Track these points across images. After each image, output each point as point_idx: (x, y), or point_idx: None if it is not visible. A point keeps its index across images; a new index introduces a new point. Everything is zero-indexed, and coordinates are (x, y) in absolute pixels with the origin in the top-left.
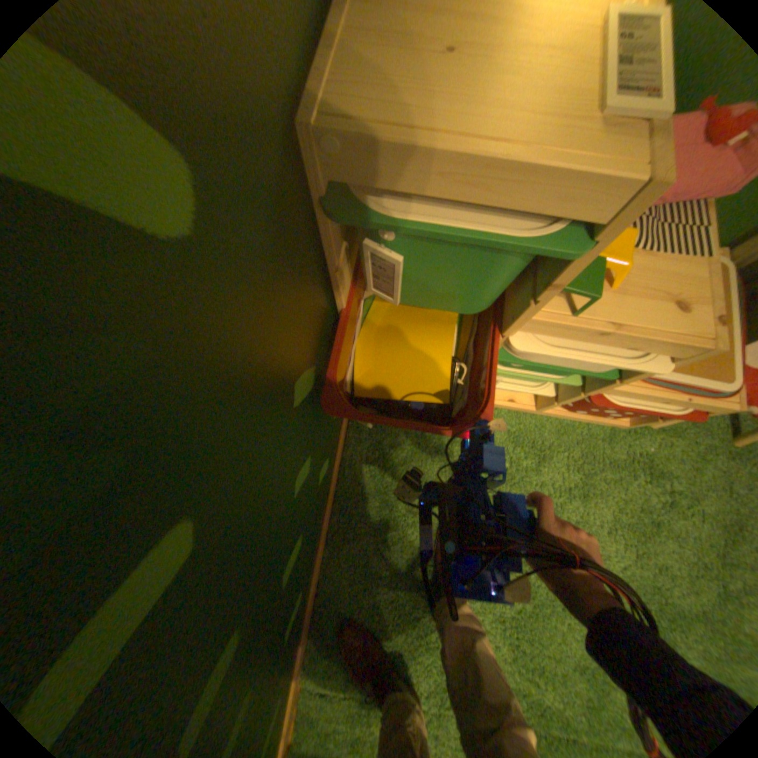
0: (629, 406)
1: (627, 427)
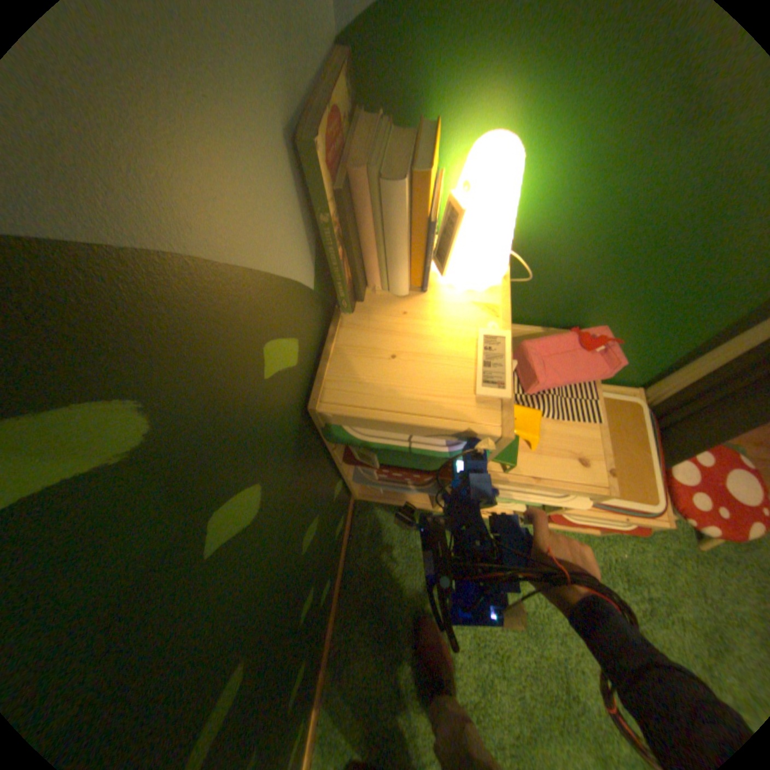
0: (587, 521)
1: (599, 533)
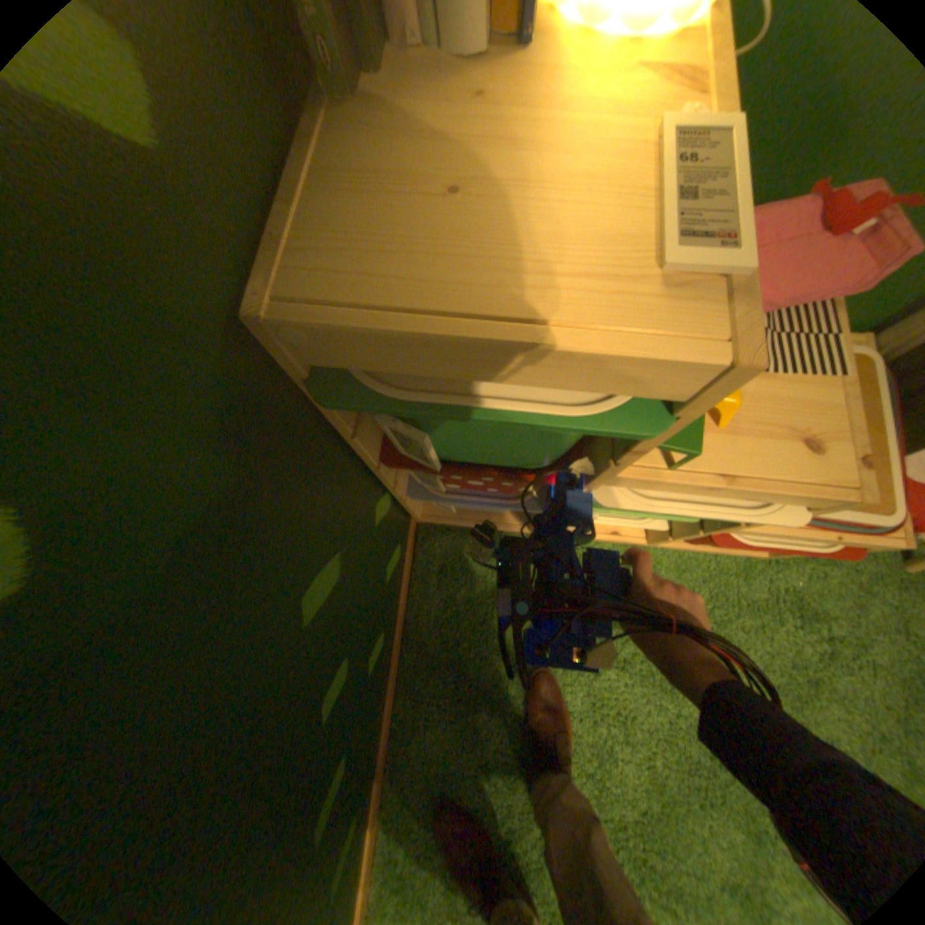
0: (765, 542)
1: (766, 556)
